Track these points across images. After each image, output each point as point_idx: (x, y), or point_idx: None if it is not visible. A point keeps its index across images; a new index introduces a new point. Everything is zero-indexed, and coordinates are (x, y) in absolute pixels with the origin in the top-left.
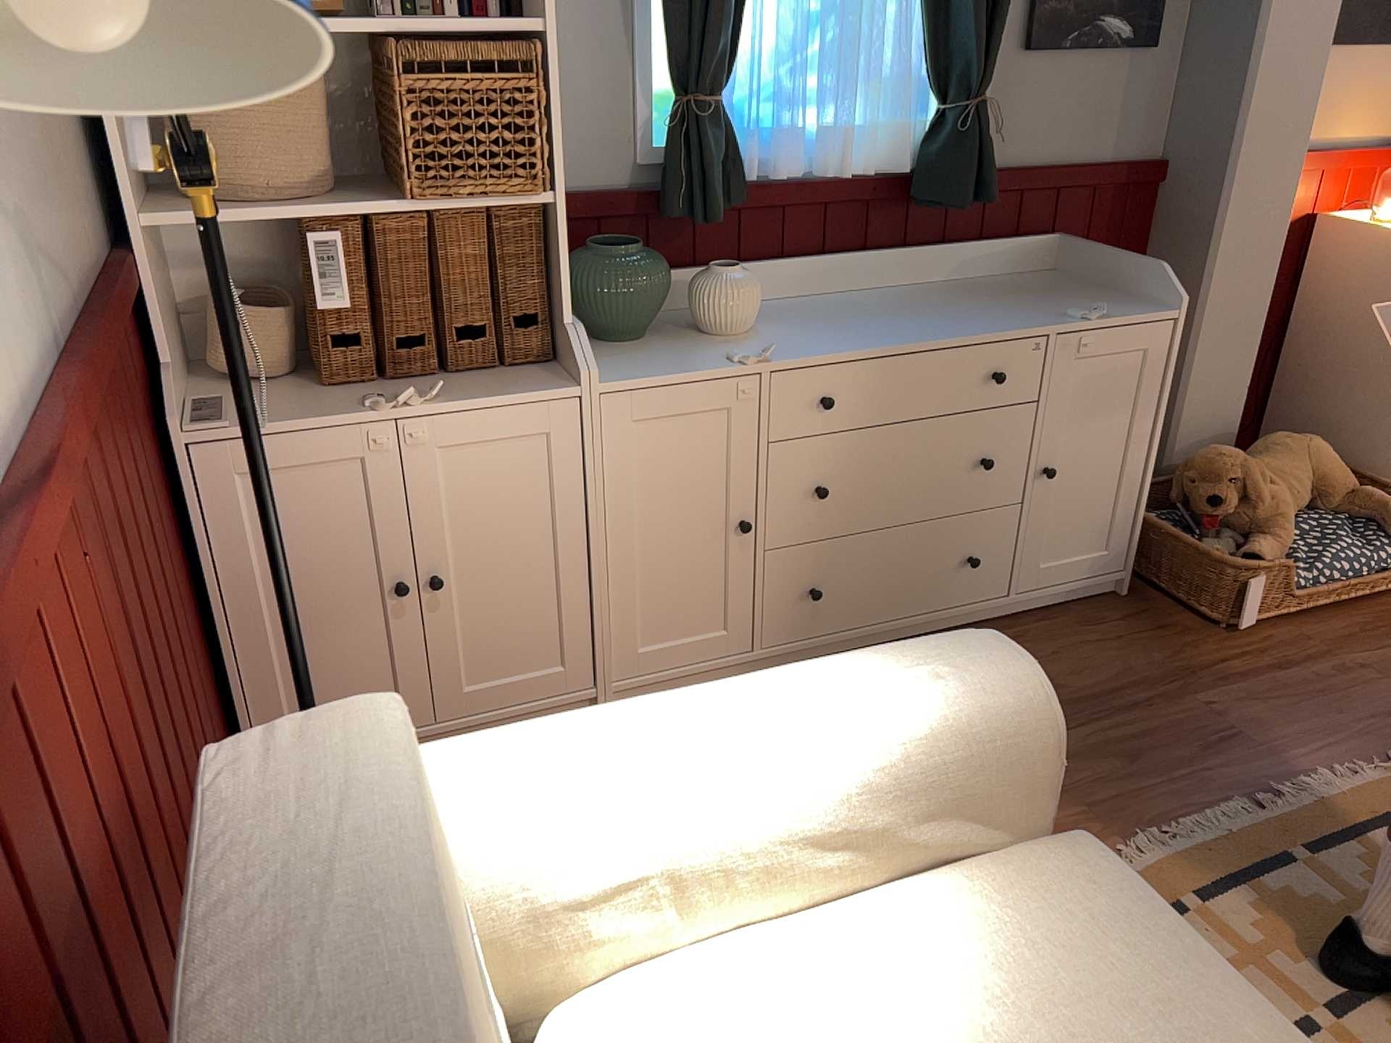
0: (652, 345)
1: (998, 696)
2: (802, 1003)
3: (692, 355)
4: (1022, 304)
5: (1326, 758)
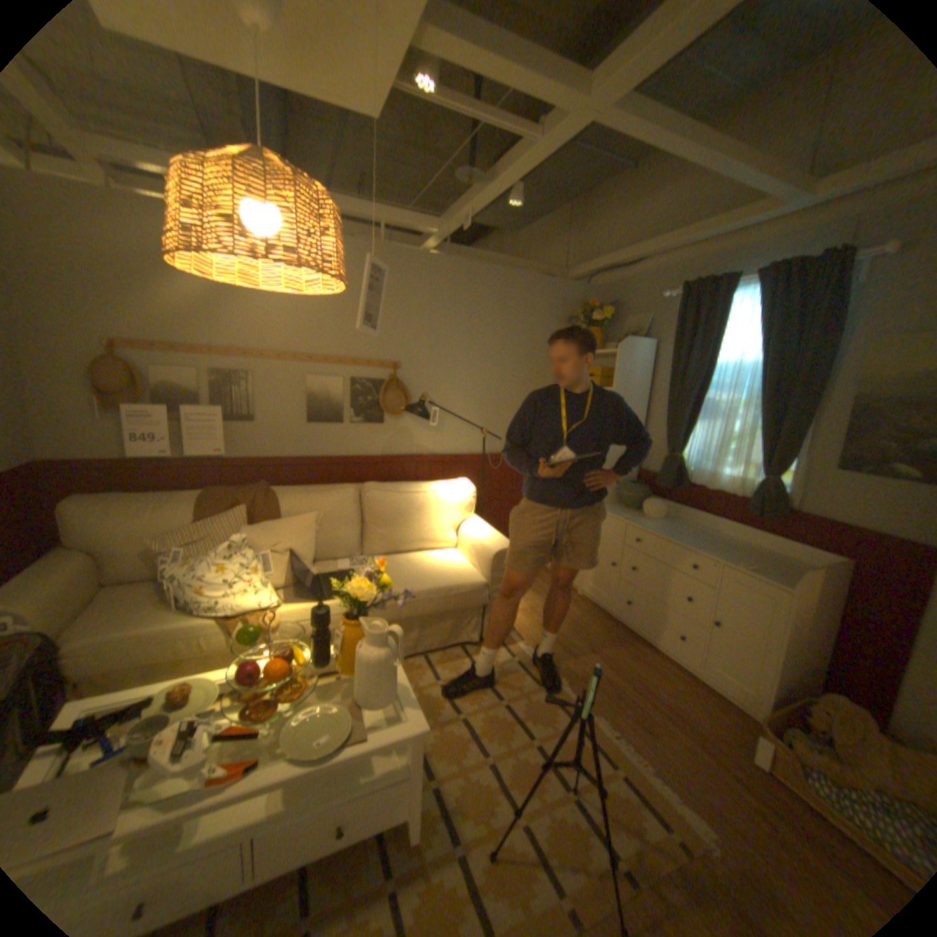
0: (627, 511)
1: (493, 547)
2: (445, 555)
3: (623, 514)
4: (754, 560)
5: (658, 767)
